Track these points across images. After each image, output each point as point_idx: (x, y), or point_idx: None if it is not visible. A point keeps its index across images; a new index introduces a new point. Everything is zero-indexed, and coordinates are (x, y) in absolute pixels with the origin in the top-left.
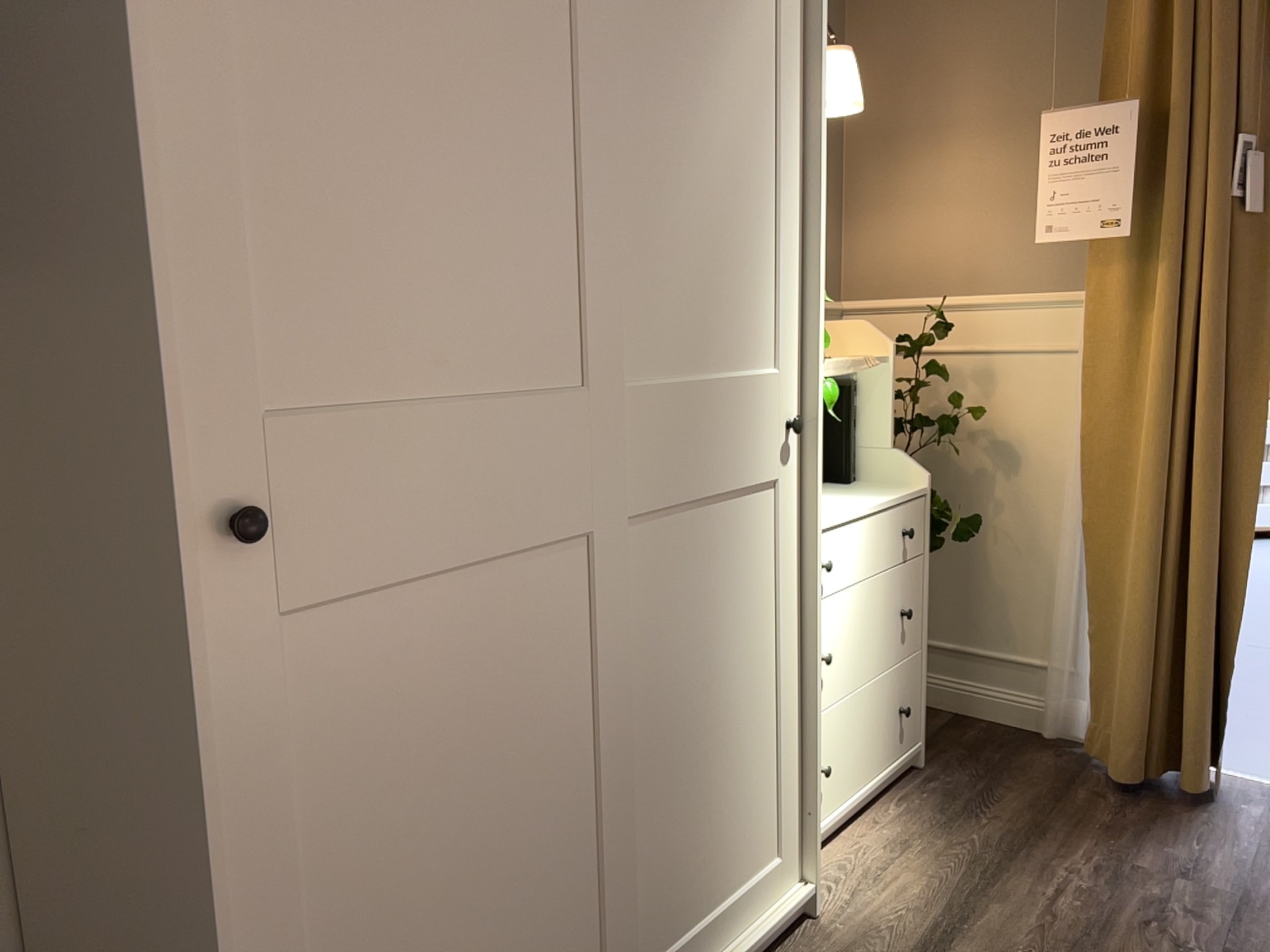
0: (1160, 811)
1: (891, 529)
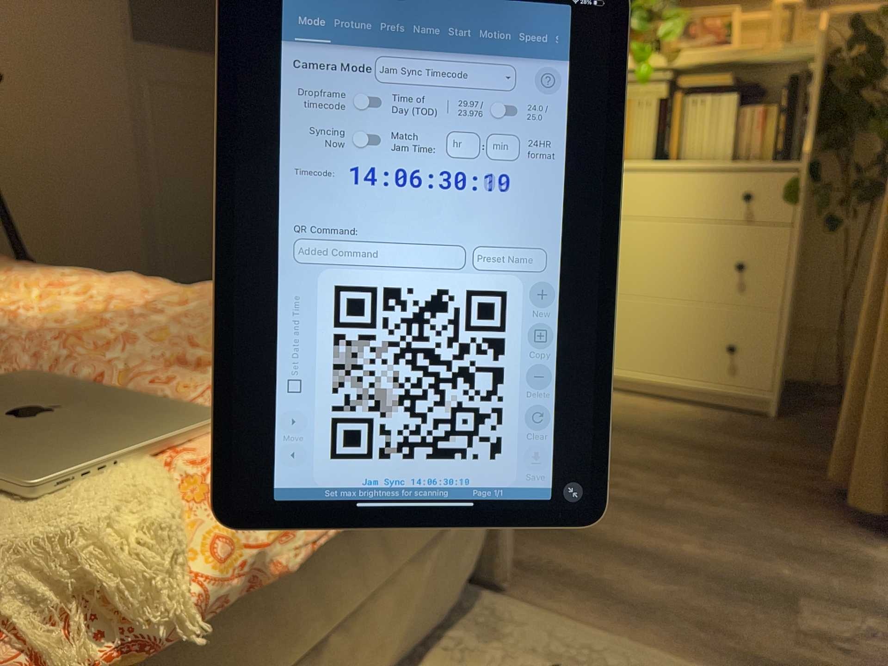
0: (817, 509)
1: (719, 188)
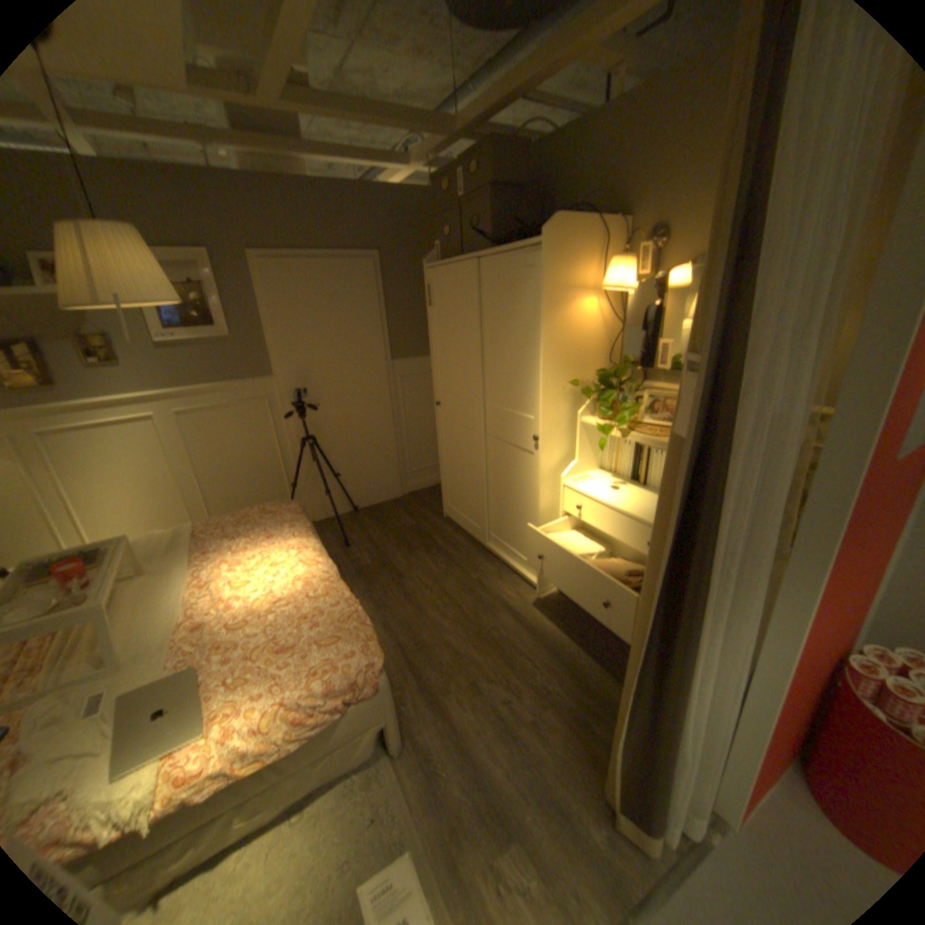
0: (605, 772)
1: (636, 532)
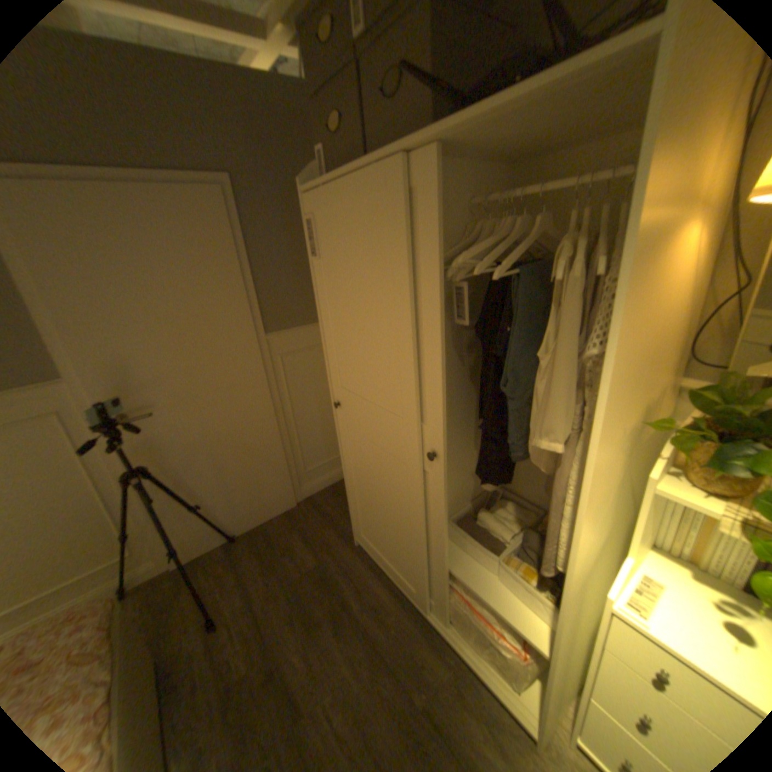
0: None
1: None
